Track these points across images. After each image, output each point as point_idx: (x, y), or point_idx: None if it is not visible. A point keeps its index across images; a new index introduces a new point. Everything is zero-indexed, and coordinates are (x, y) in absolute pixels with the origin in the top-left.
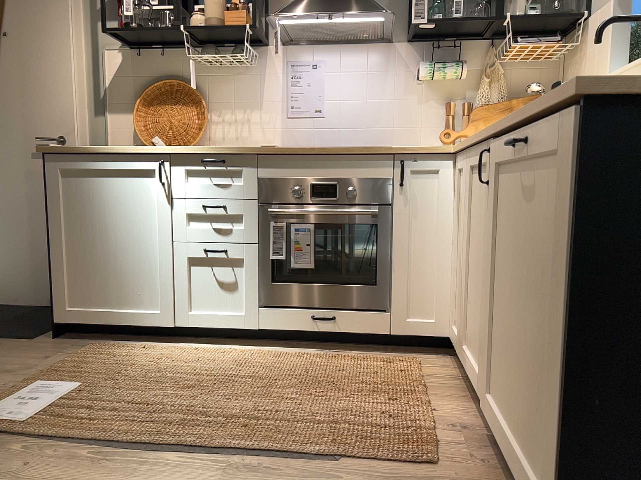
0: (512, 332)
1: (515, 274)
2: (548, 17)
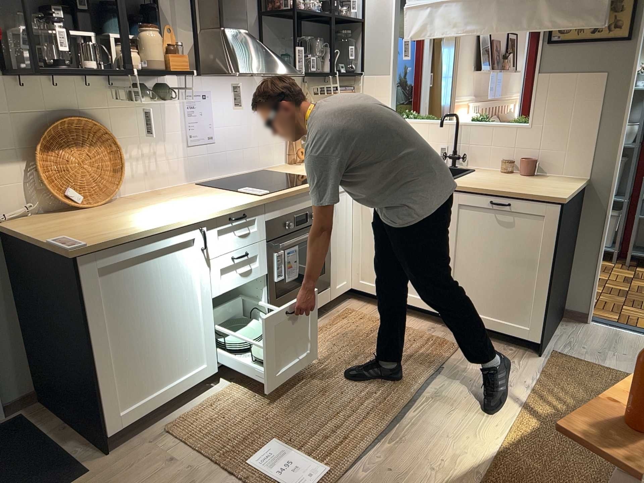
0: (475, 277)
1: (477, 253)
2: (349, 73)
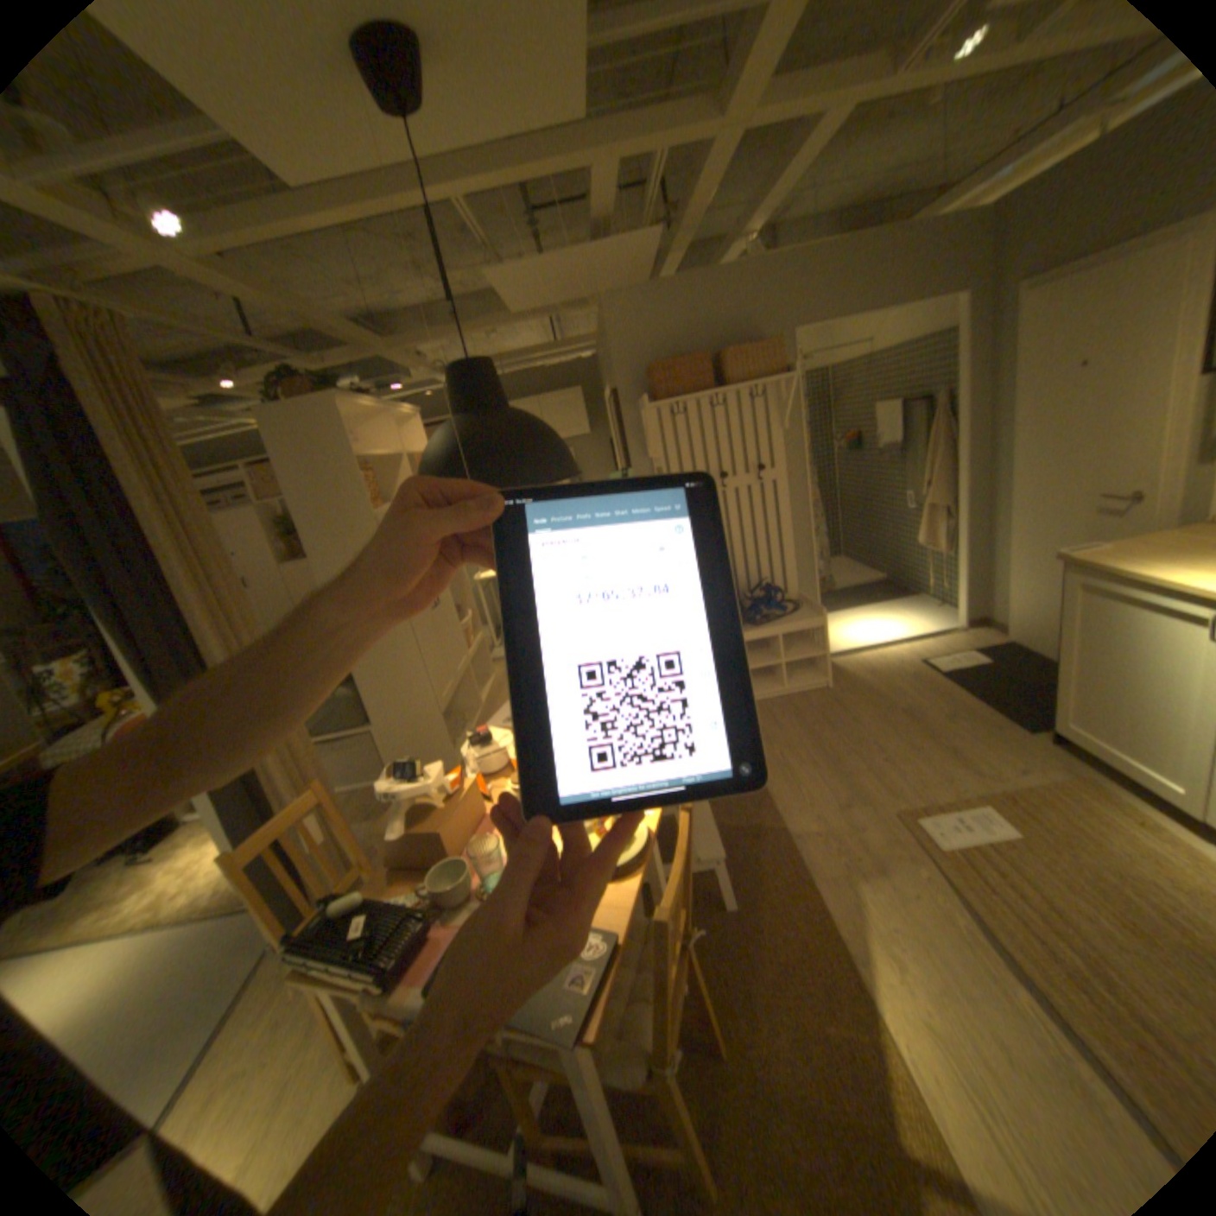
0: None
1: None
2: None
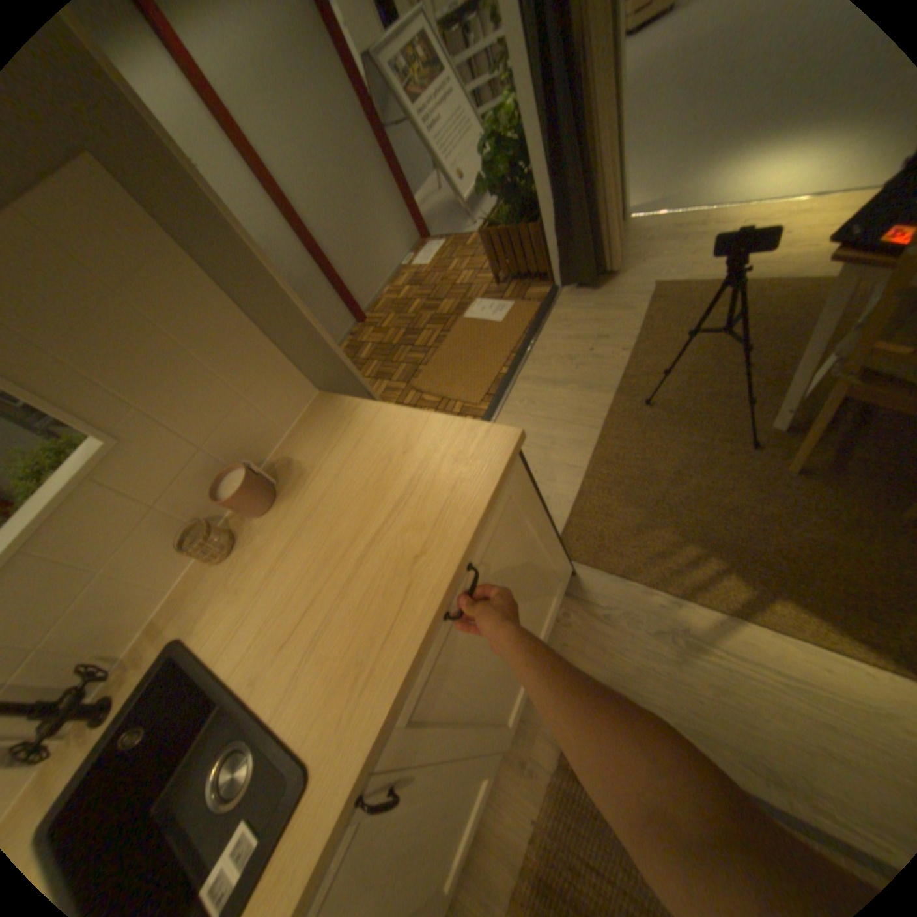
0: (500, 678)
1: (483, 671)
2: None
